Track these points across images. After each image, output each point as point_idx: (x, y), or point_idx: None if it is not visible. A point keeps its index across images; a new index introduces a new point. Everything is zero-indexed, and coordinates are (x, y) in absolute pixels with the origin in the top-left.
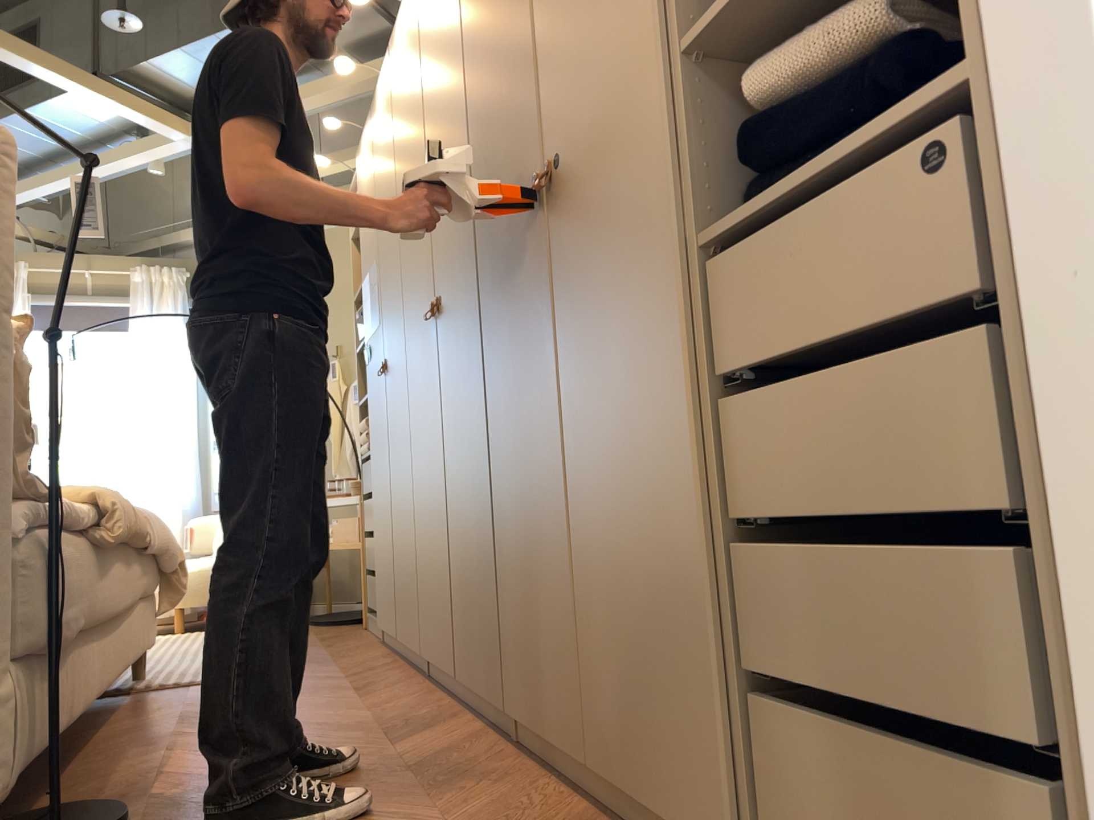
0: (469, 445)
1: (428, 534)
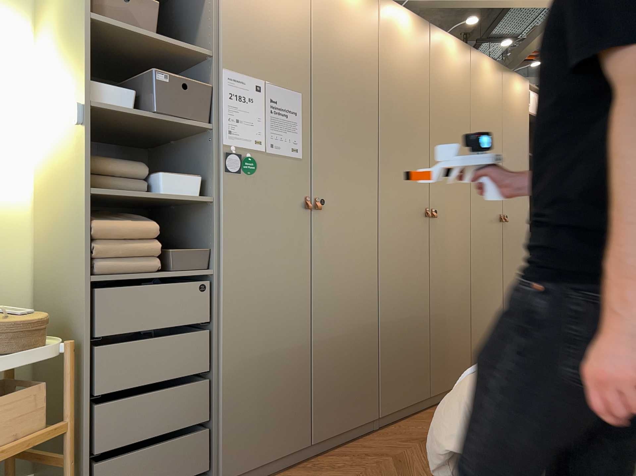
0: (453, 286)
1: (398, 337)
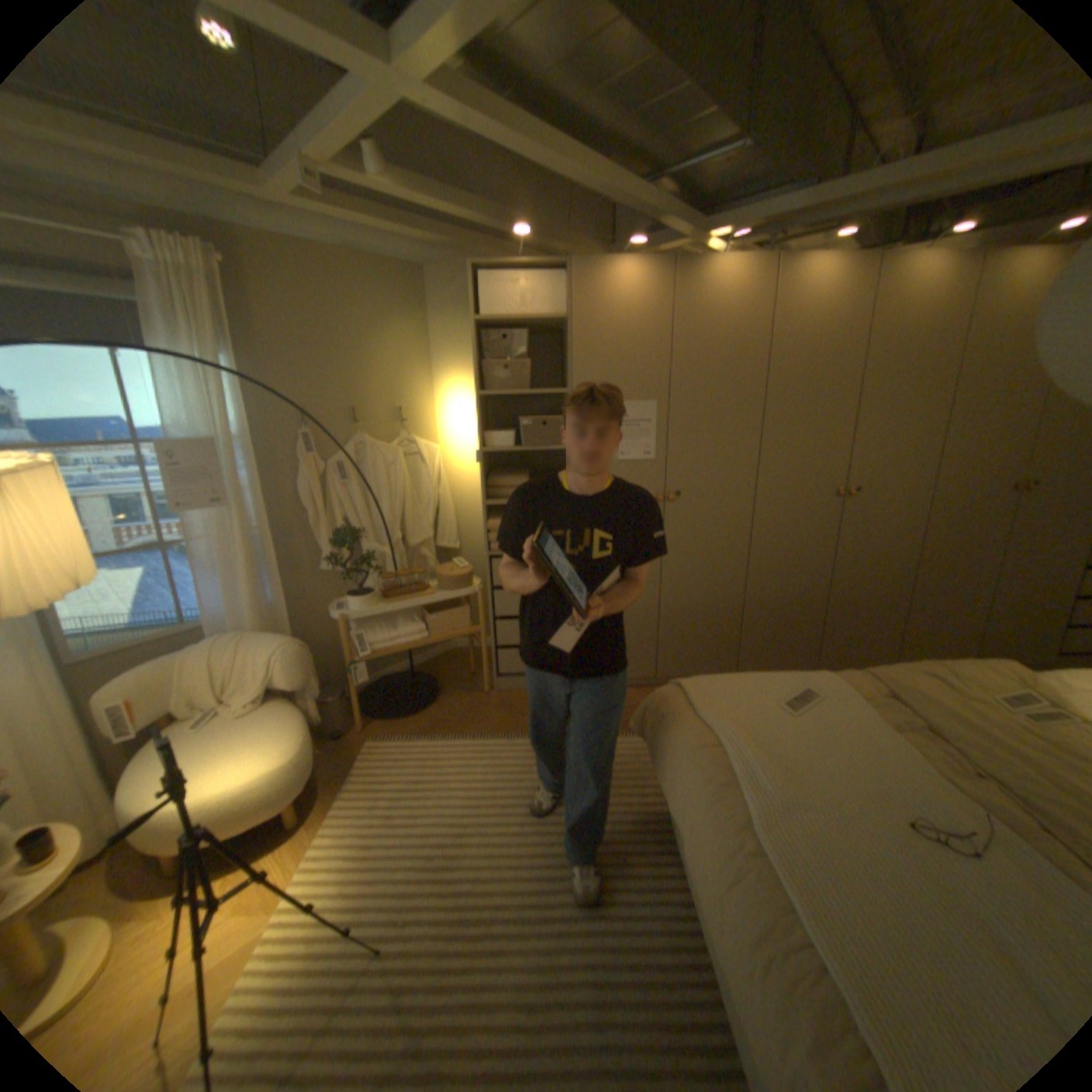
0: (878, 571)
1: (770, 614)
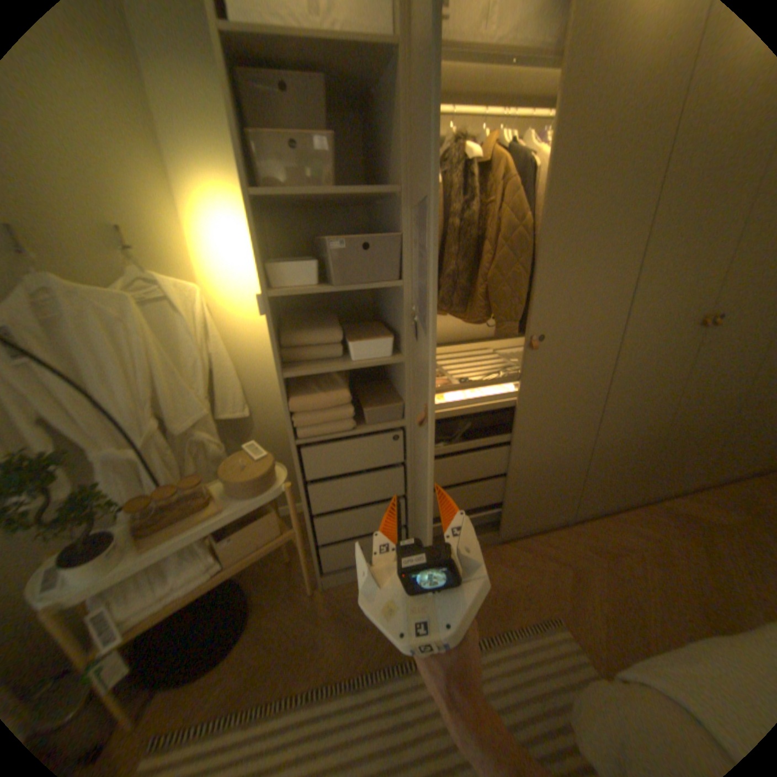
0: (716, 399)
1: (616, 457)
